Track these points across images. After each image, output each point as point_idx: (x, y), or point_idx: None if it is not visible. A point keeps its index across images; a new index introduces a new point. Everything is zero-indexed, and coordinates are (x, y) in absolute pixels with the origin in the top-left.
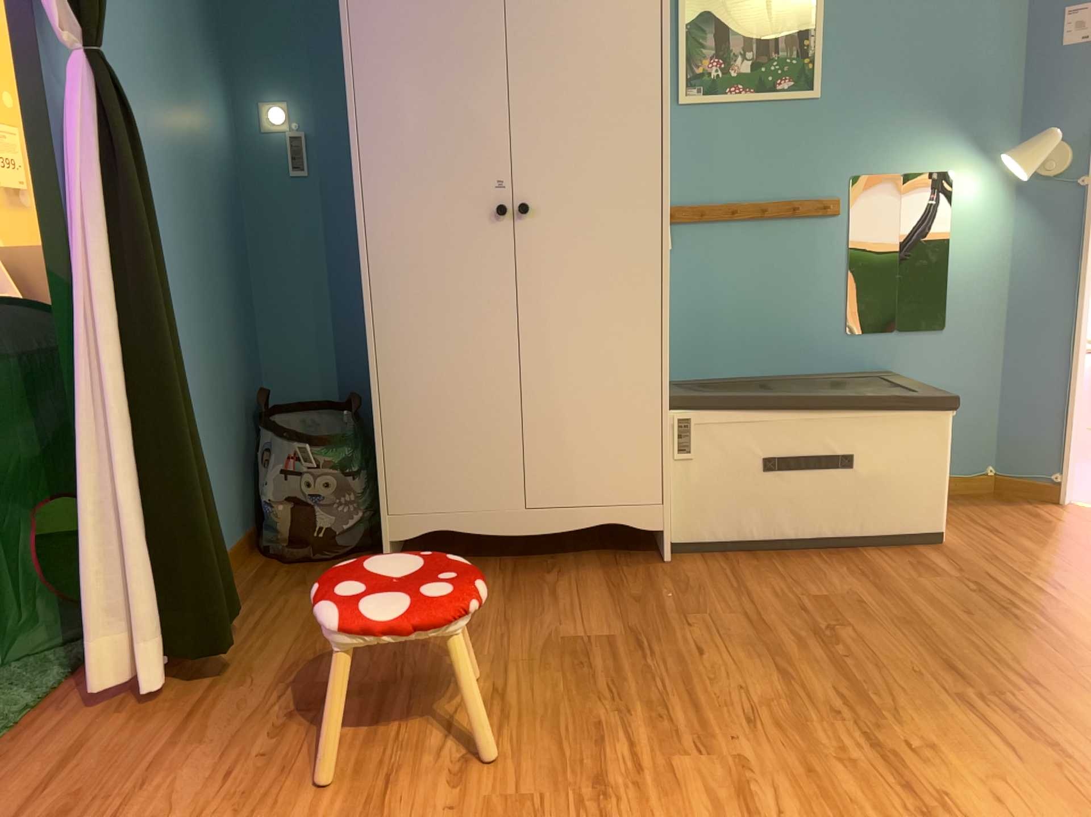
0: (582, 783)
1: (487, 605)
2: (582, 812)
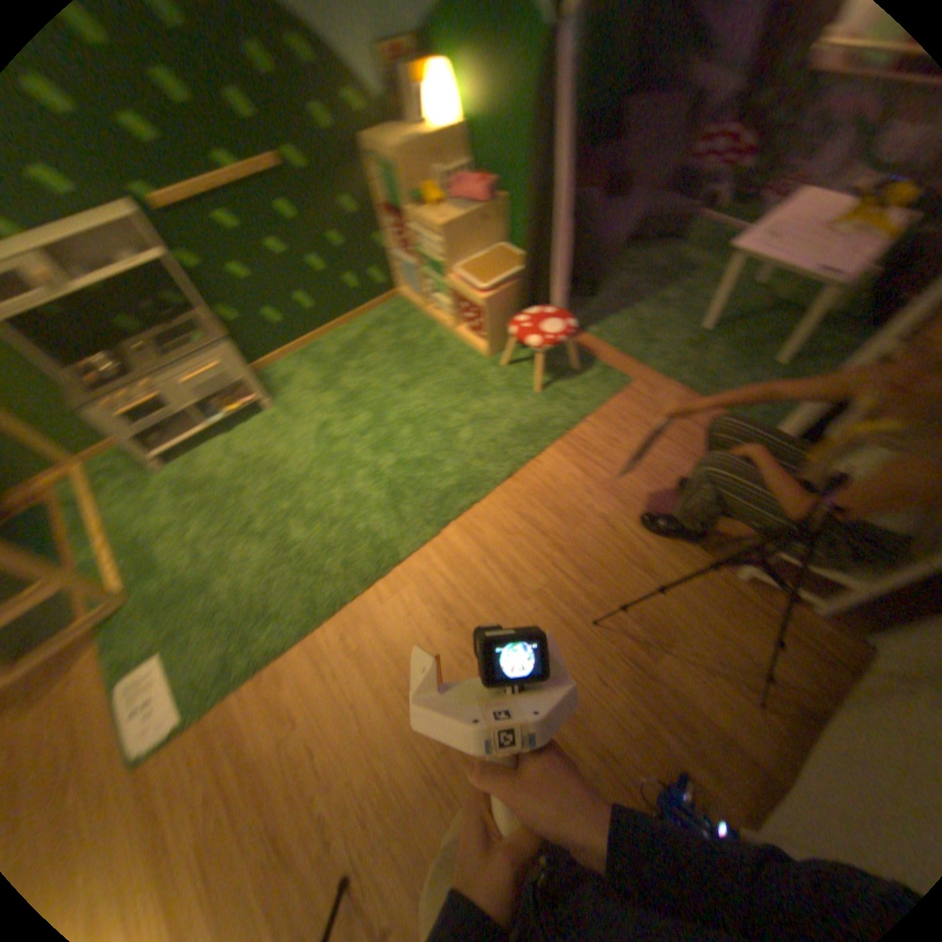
0: (559, 553)
1: (748, 651)
2: (547, 541)
